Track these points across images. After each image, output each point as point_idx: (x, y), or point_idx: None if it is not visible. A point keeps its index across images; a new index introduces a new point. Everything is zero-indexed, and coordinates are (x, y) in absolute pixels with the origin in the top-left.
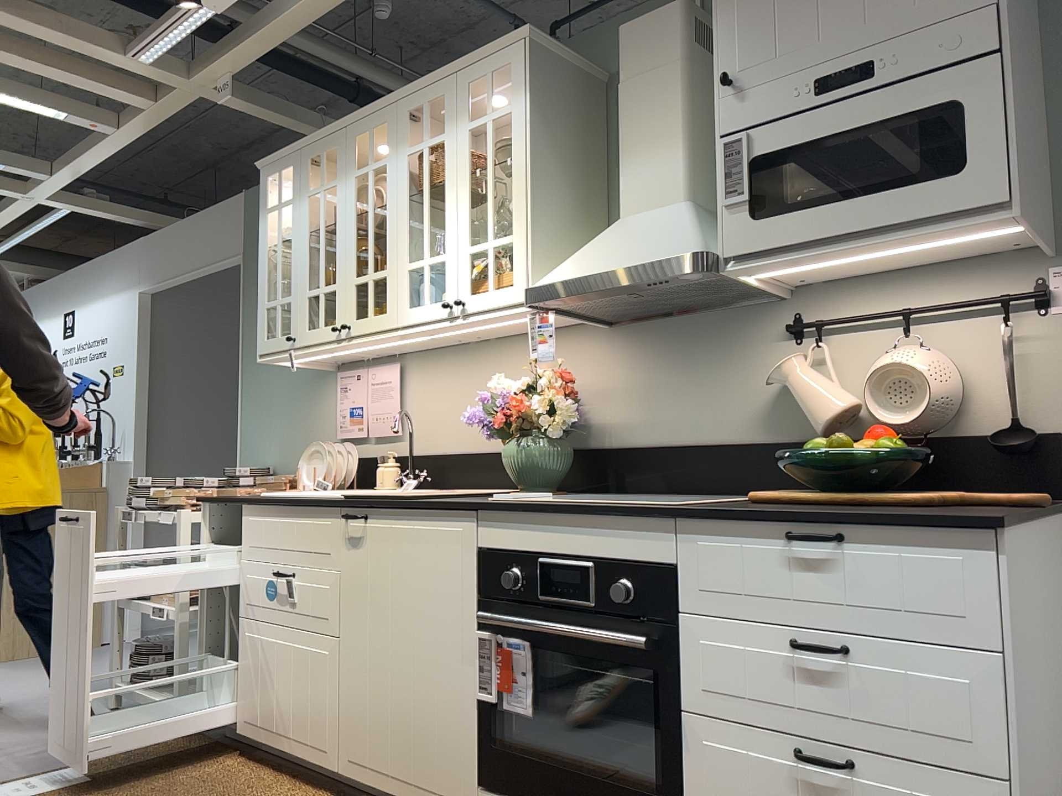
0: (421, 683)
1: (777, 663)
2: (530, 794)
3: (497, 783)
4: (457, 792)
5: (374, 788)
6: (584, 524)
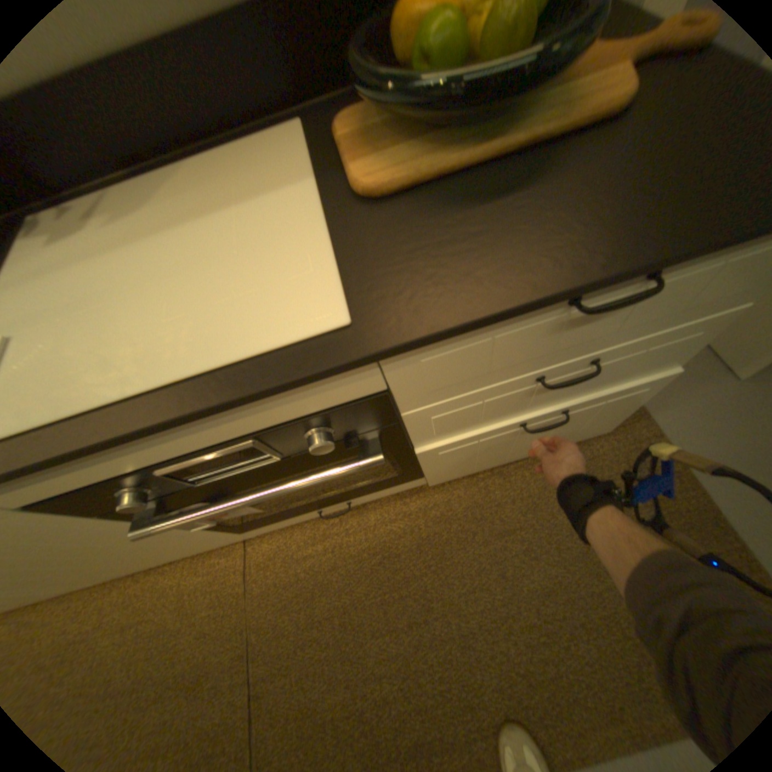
0: (110, 553)
1: (516, 396)
2: (289, 516)
3: (256, 526)
4: (223, 541)
5: (141, 570)
6: (192, 422)
